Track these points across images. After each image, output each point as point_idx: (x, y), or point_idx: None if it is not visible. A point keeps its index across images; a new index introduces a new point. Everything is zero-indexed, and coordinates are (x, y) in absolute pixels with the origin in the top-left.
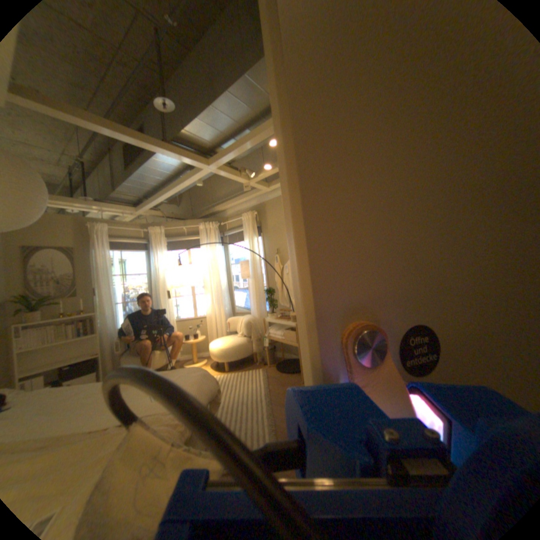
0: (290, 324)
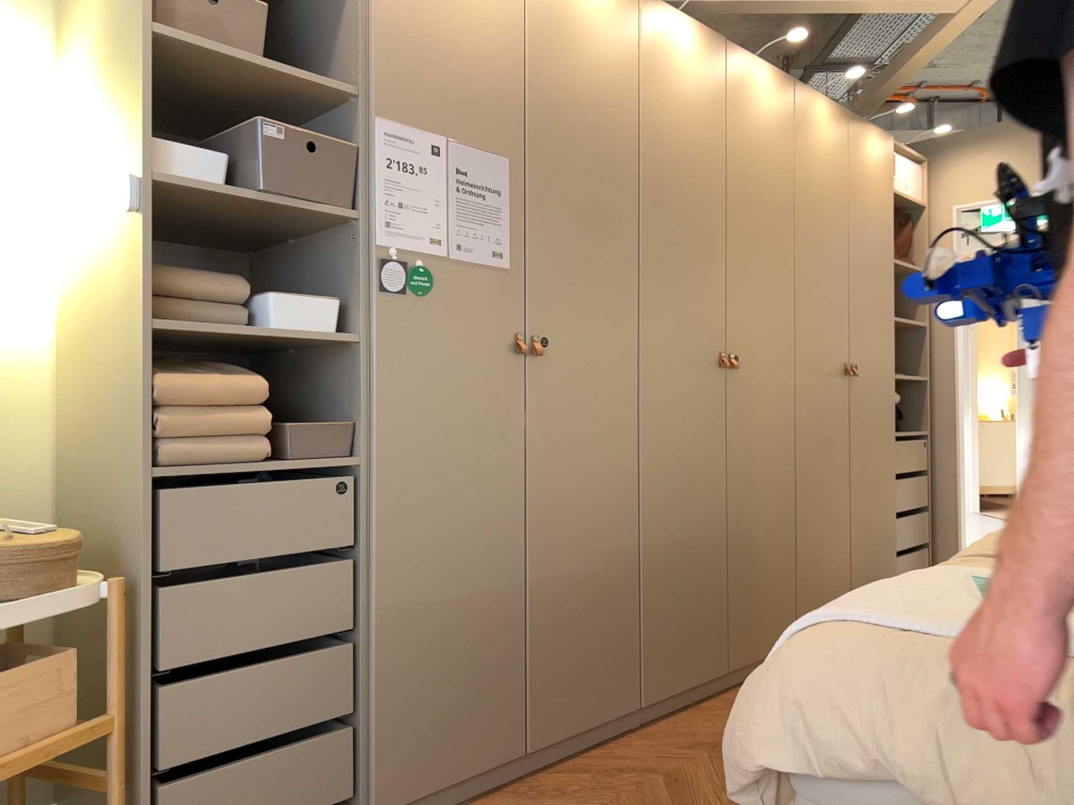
0: (51, 608)
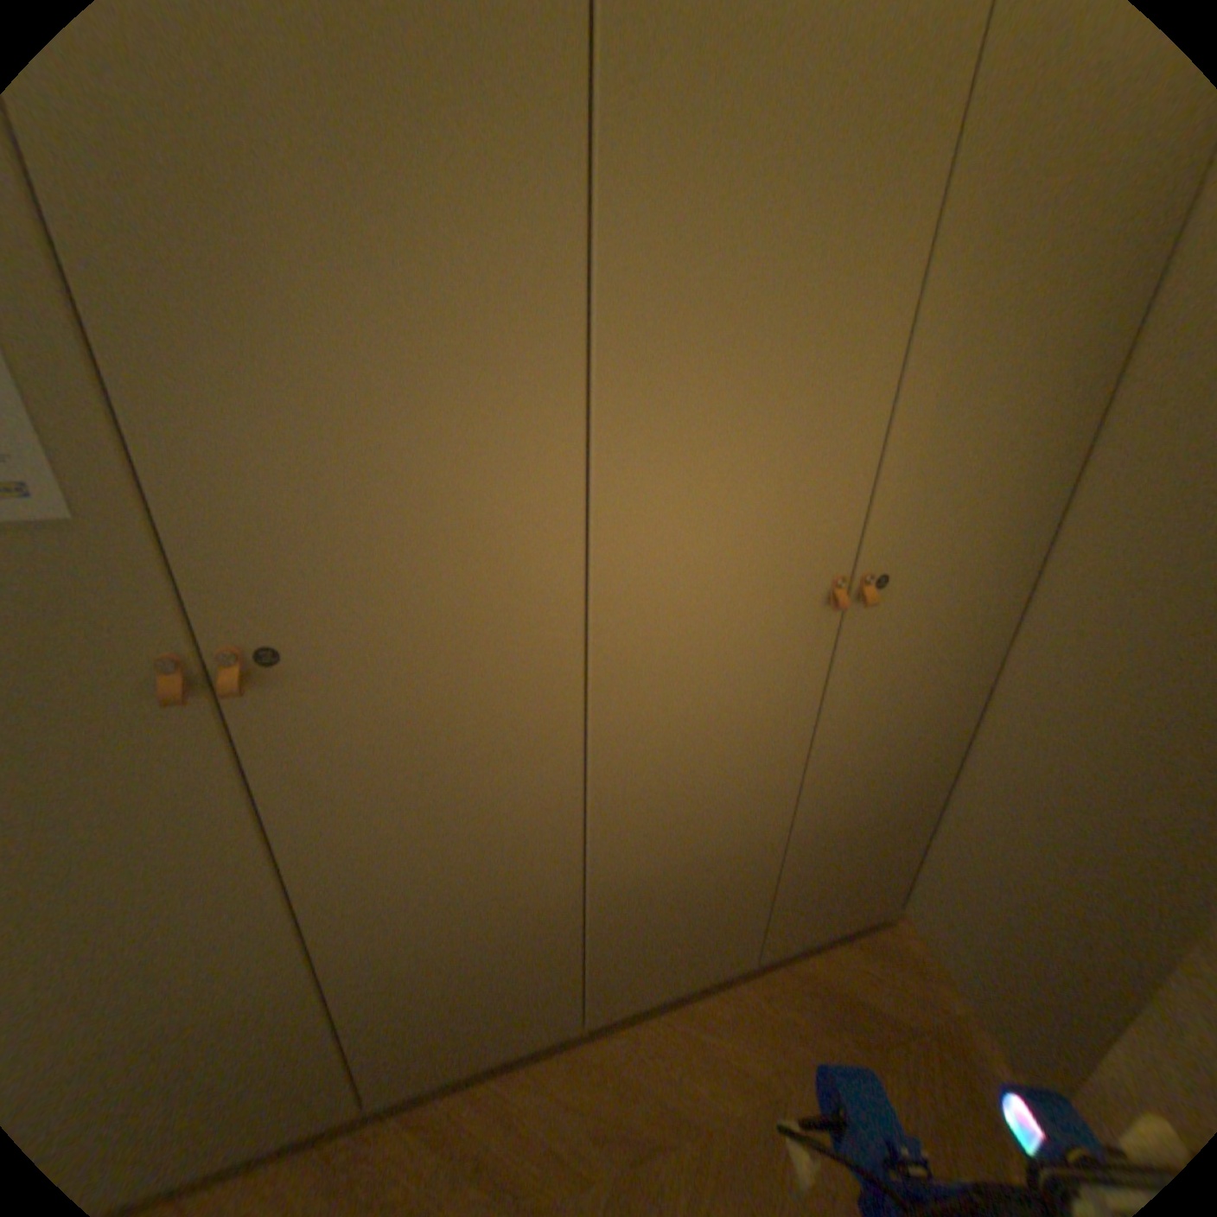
0: None
